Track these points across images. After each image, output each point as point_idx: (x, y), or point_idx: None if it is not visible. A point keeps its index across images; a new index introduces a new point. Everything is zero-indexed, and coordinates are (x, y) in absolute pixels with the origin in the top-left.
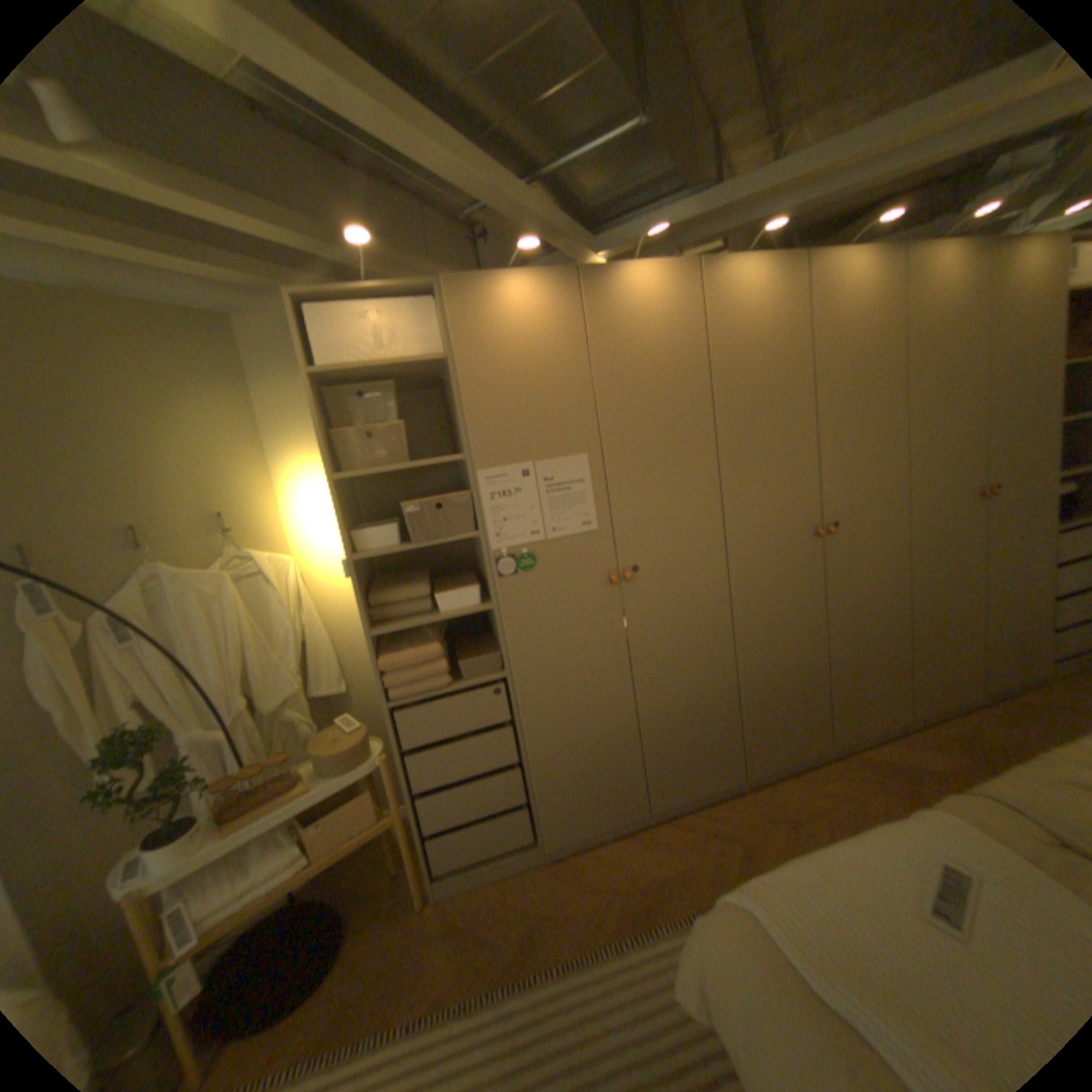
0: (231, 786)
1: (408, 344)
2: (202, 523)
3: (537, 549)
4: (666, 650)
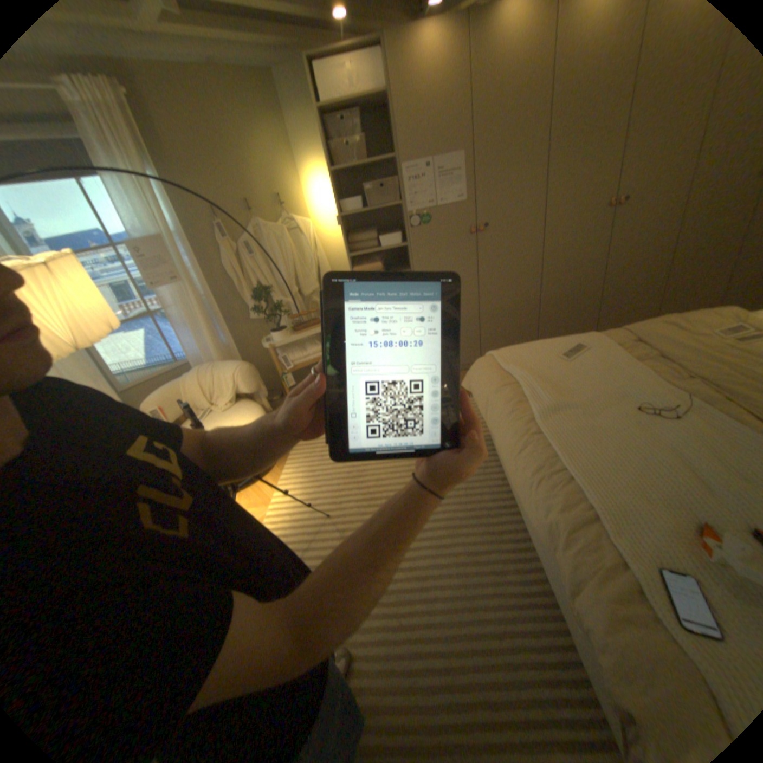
0: (297, 317)
1: (365, 83)
2: (271, 200)
3: (431, 212)
4: (498, 275)
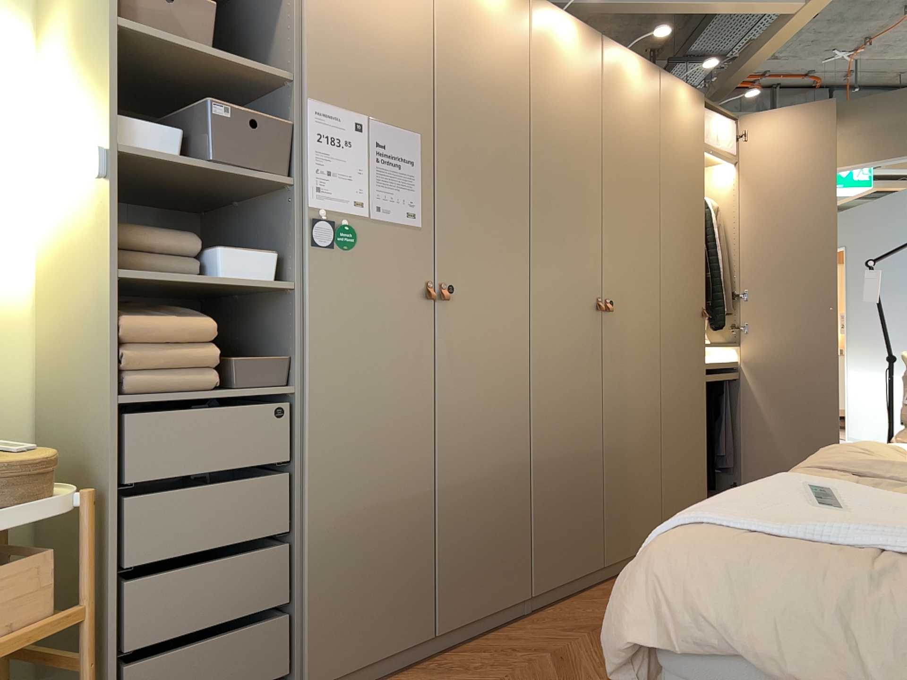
0: None
1: None
2: None
3: (357, 225)
4: (471, 401)
